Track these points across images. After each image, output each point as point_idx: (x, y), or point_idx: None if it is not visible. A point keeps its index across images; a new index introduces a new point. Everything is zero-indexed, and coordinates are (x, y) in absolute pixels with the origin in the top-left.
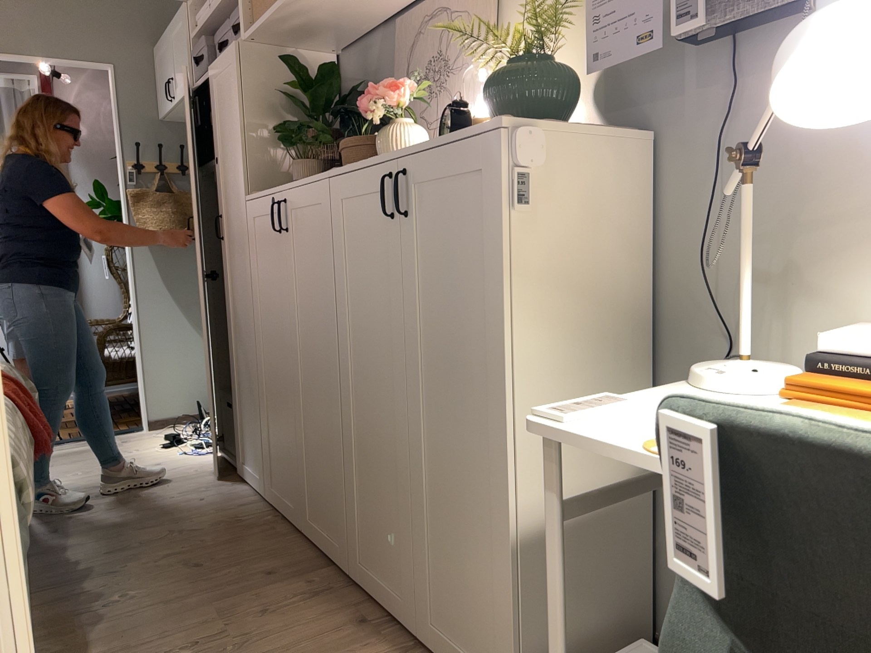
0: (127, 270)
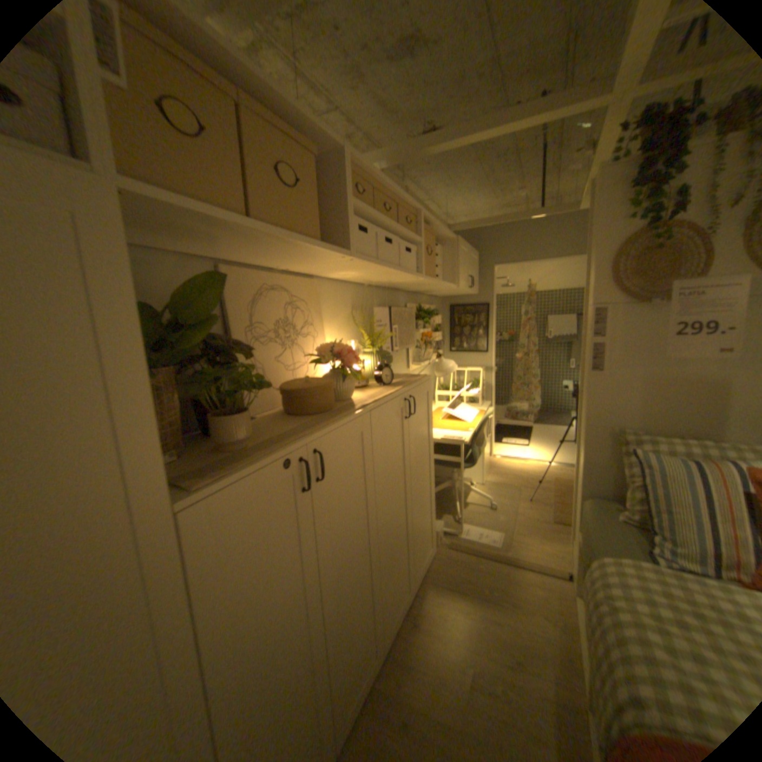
0: None
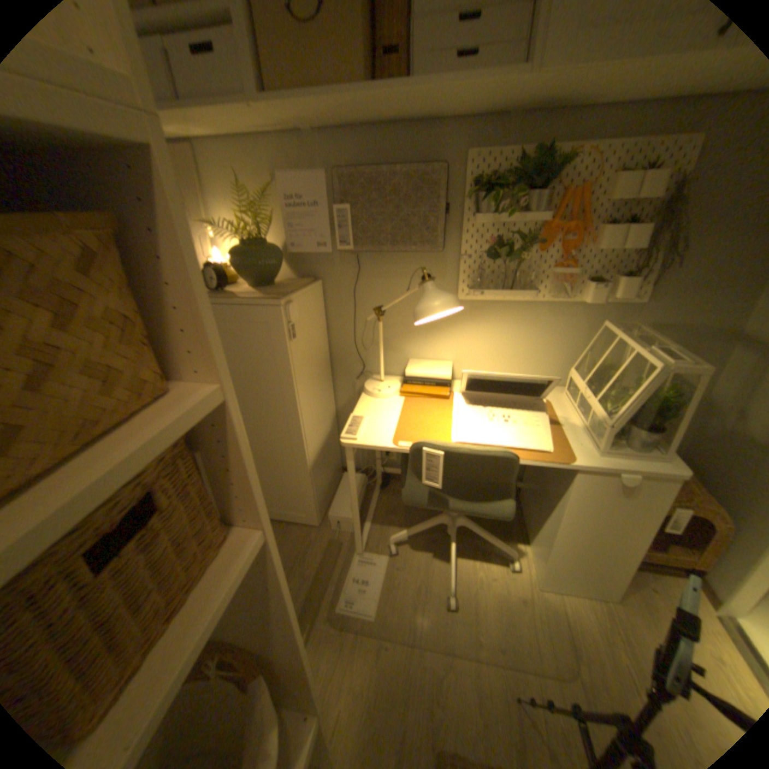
0: None
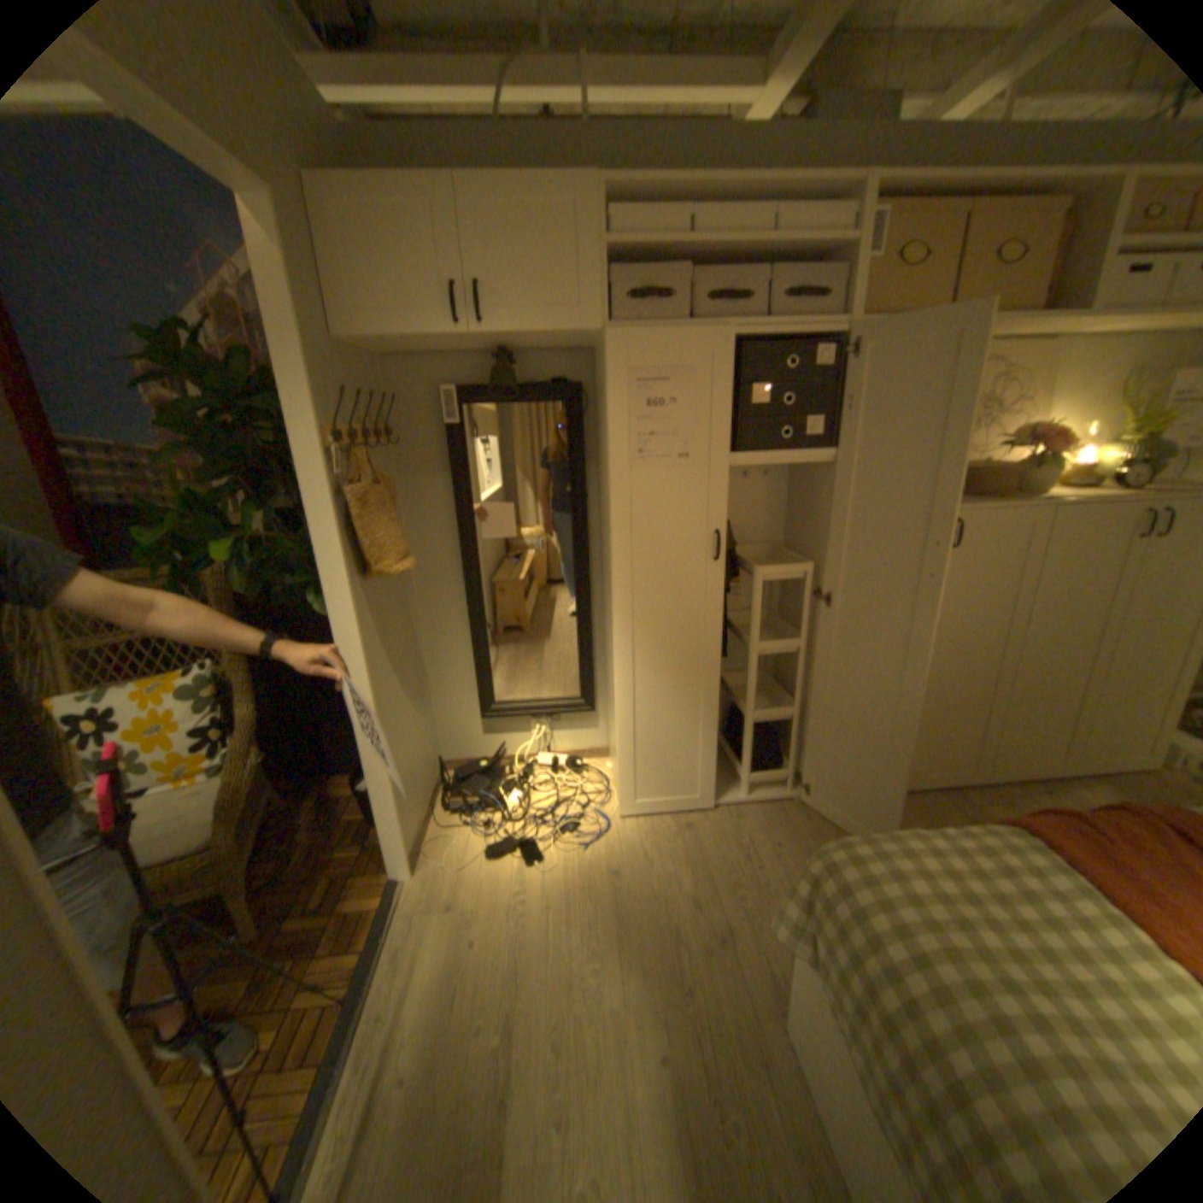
0: (340, 643)
